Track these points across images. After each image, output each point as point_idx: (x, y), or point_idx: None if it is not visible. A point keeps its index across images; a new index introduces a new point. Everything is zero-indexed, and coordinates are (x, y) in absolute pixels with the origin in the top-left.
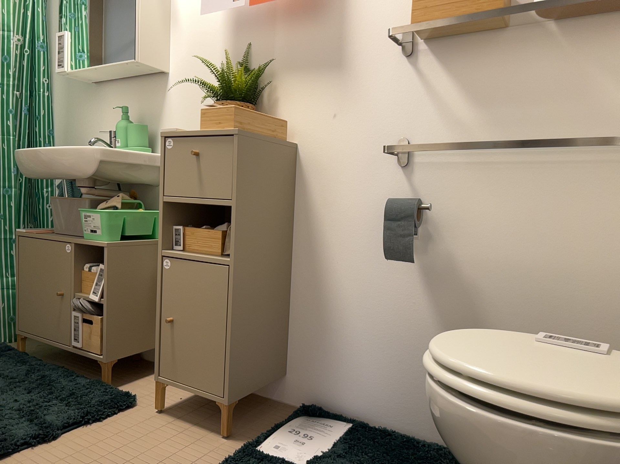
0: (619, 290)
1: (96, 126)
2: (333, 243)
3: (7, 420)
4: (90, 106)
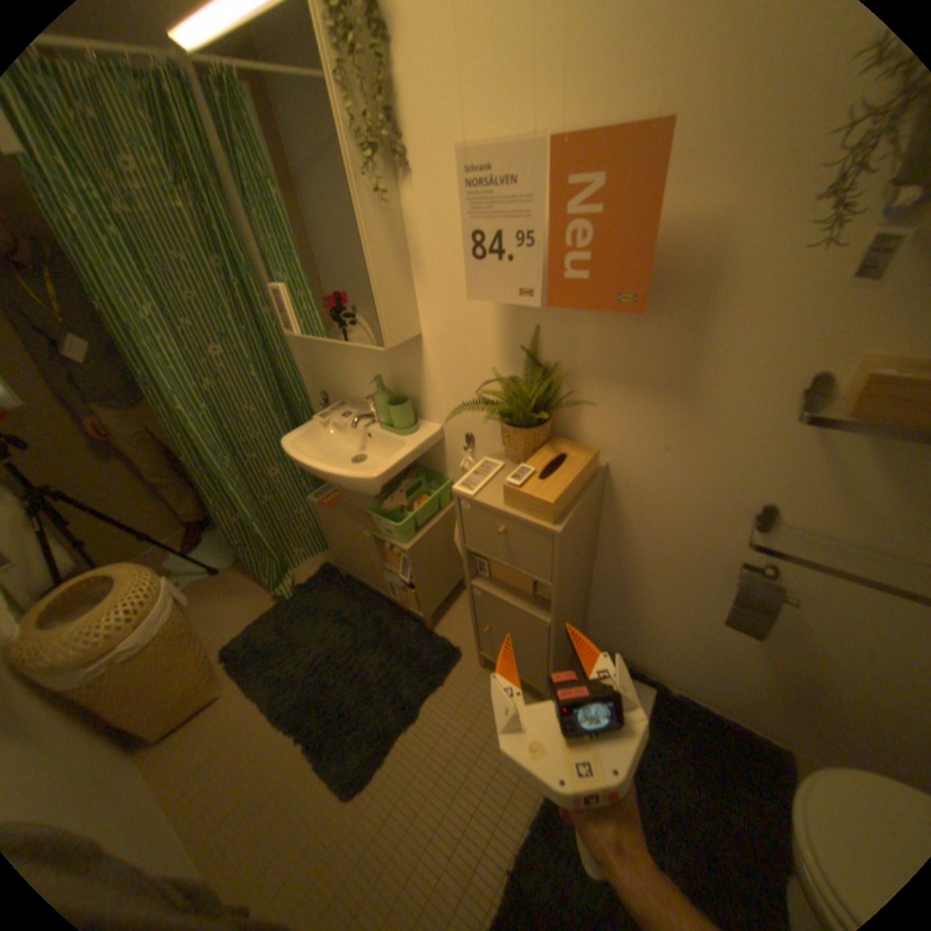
0: None
1: (343, 371)
2: (649, 564)
3: (376, 702)
4: (328, 346)
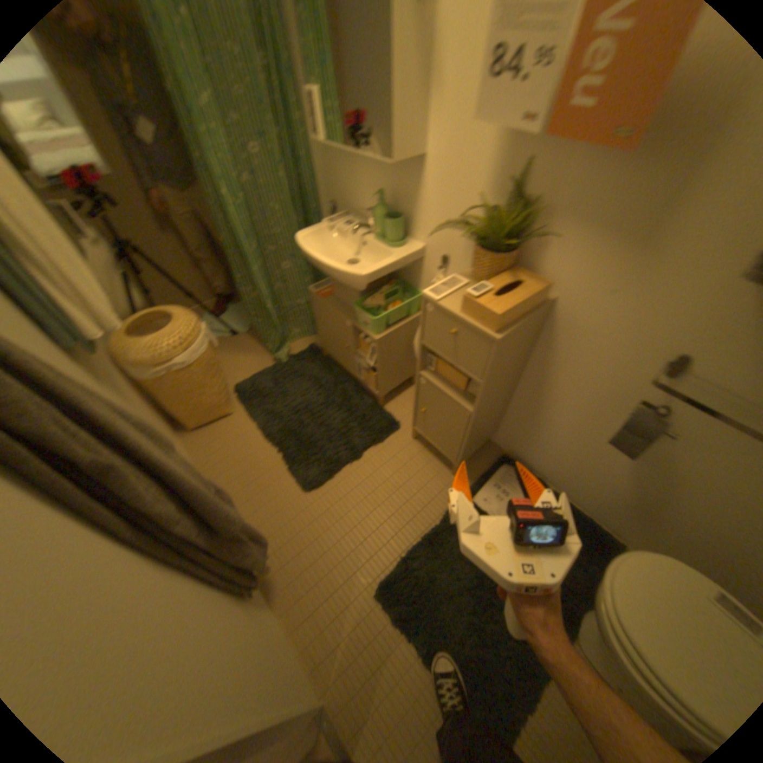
0: None
1: (355, 182)
2: (565, 389)
3: (337, 440)
4: (346, 156)
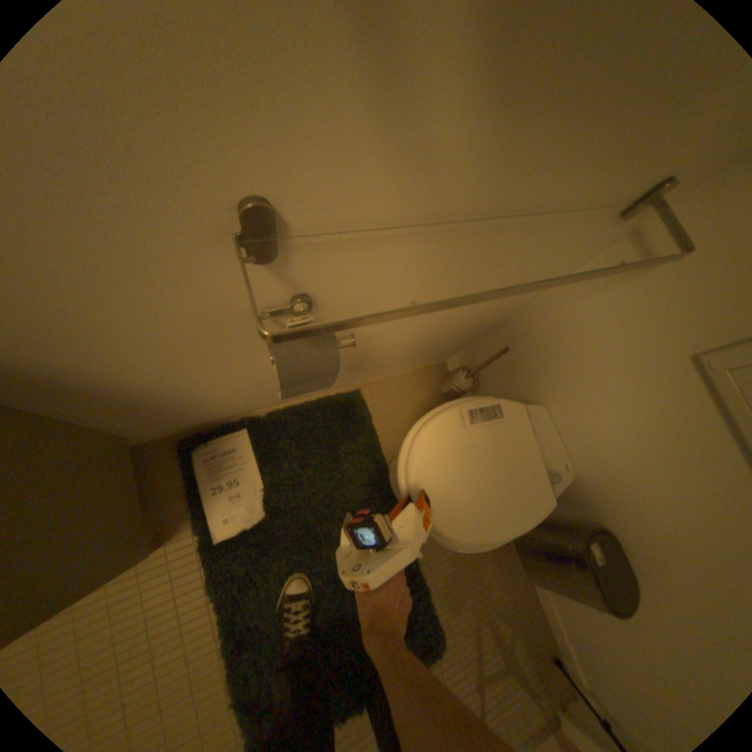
0: (493, 303)
1: None
2: (121, 369)
3: None
4: None
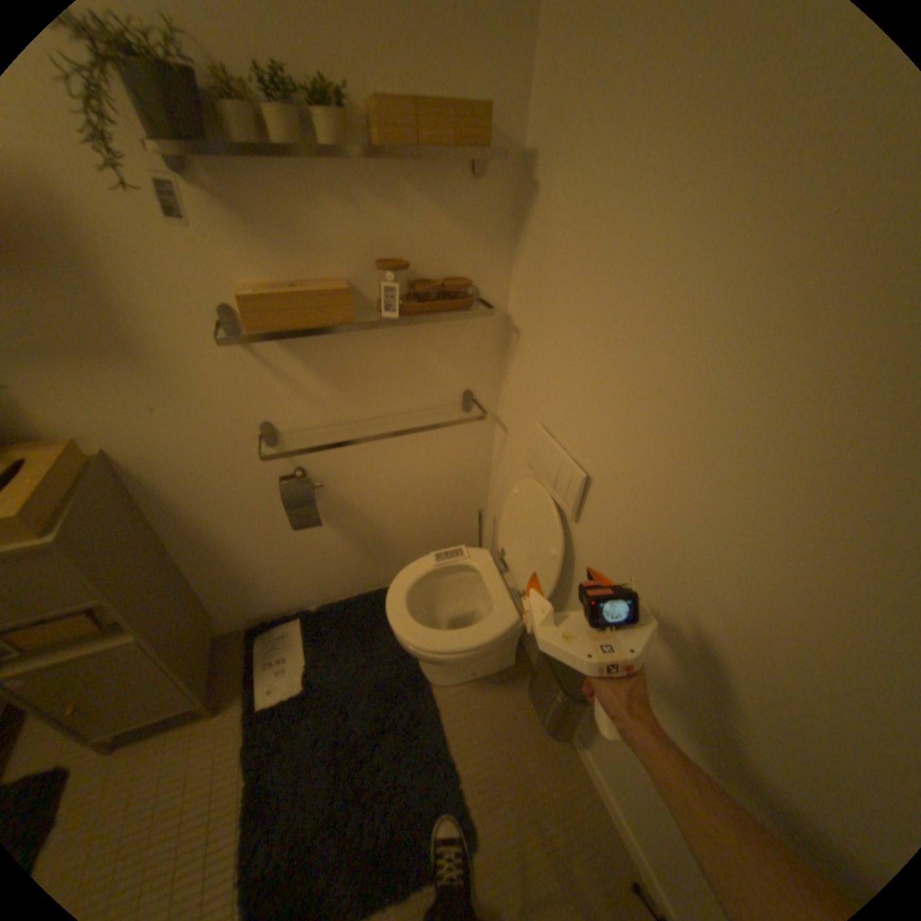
0: (450, 482)
1: None
2: (218, 523)
3: None
4: None
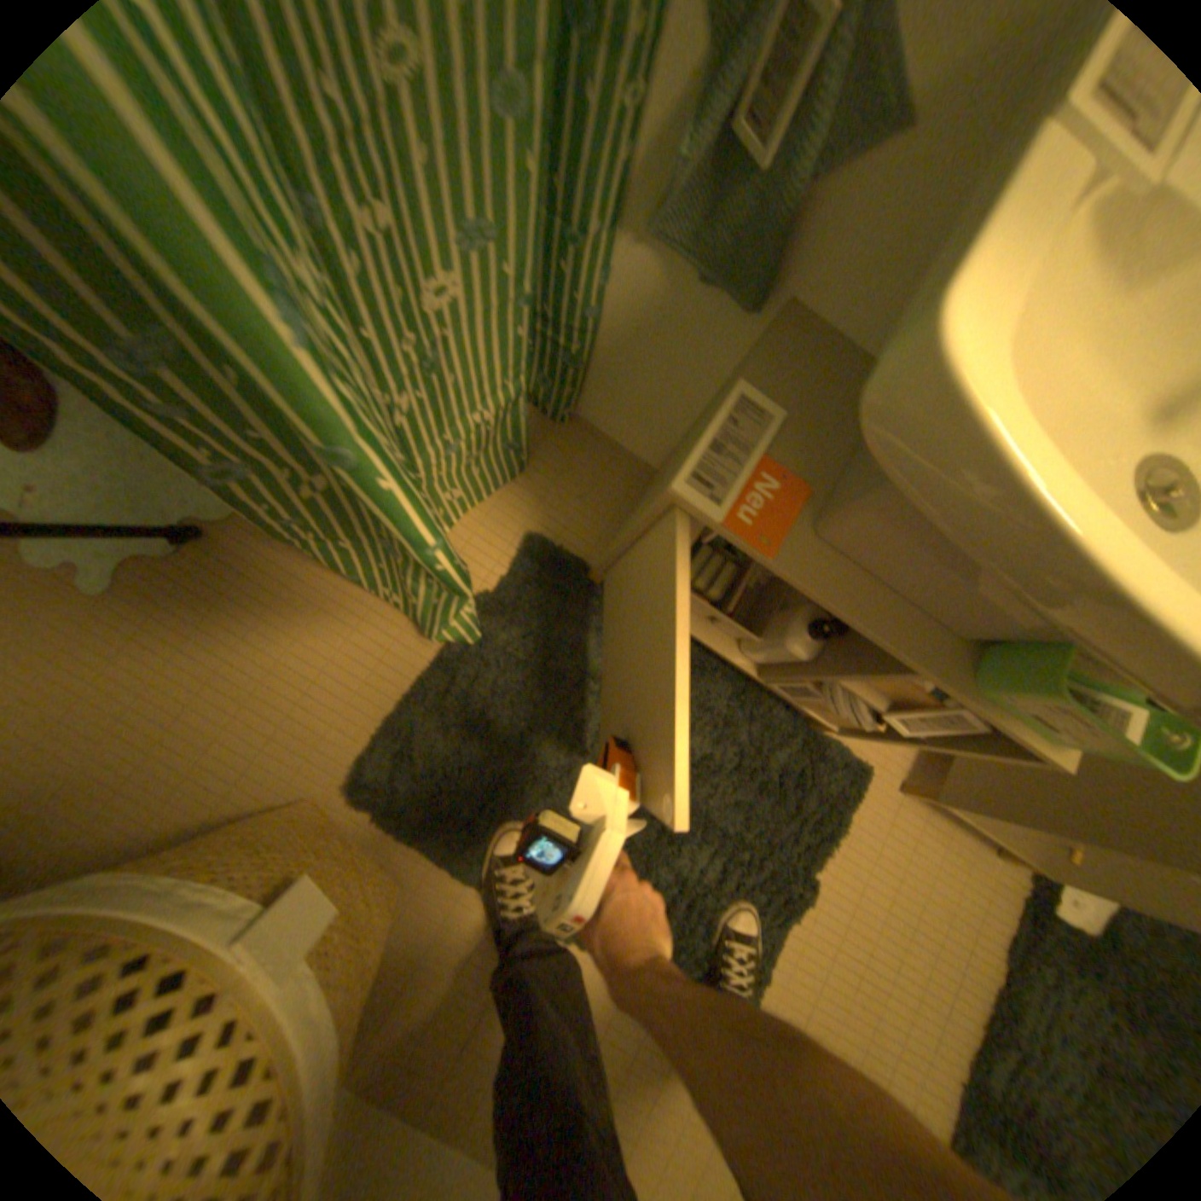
0: None
1: None
2: None
3: (752, 884)
4: None
